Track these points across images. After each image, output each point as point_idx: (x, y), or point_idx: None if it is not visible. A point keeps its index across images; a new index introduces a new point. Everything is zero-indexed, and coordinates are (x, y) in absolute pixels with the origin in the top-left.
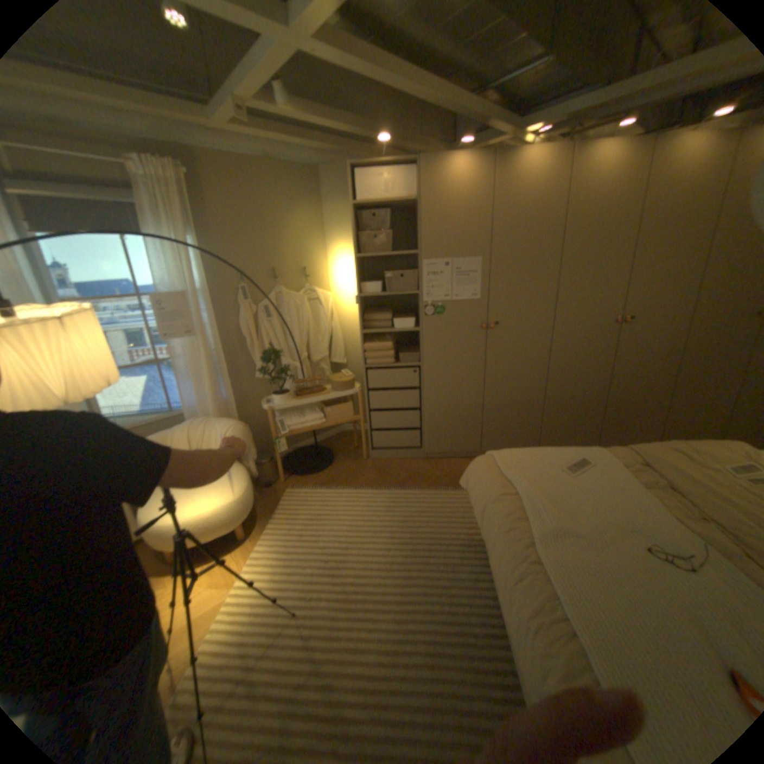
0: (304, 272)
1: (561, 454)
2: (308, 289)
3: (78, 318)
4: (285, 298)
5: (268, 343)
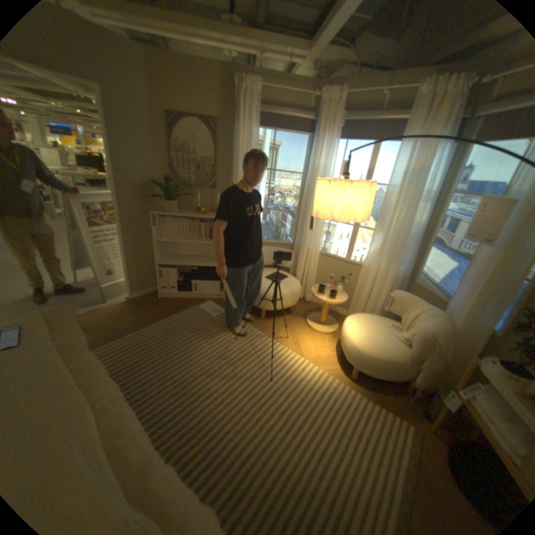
0: None
1: None
2: None
3: (340, 183)
4: None
5: None
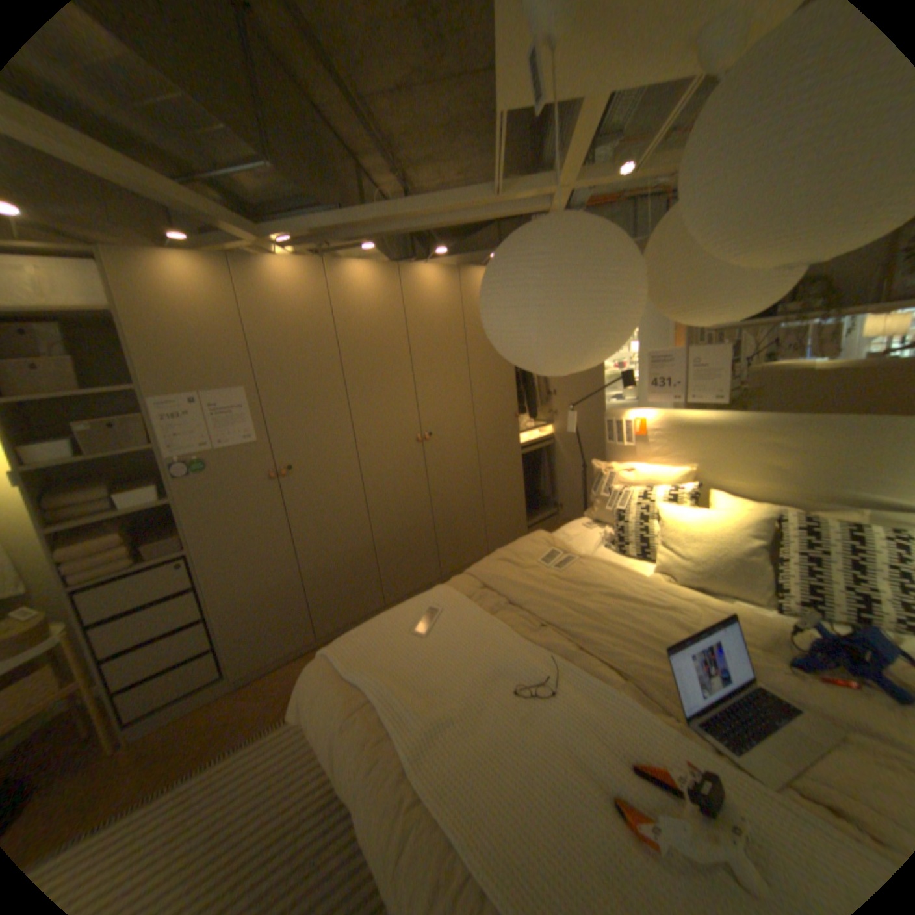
0: None
1: (406, 613)
2: None
3: None
4: None
5: None
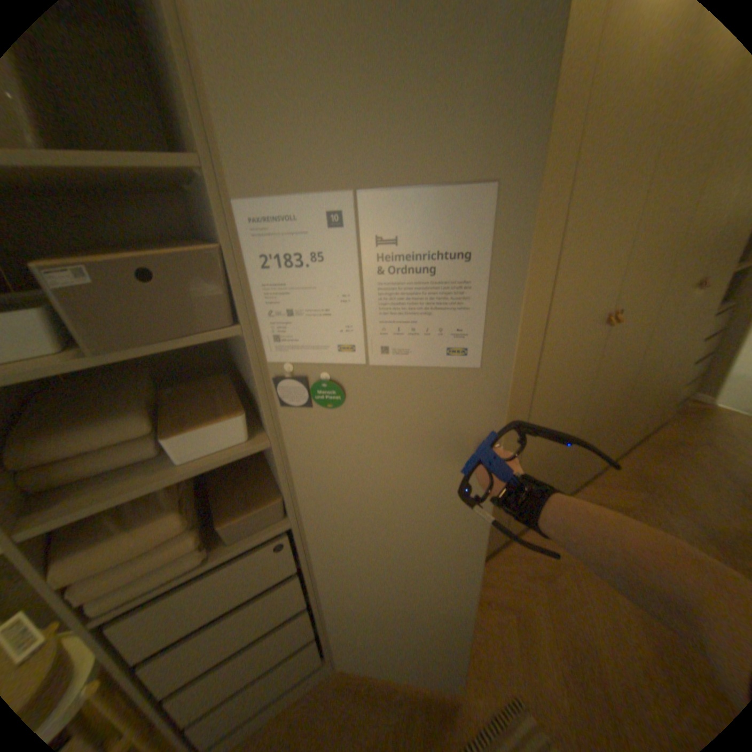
0: None
1: None
2: None
3: None
4: None
5: None
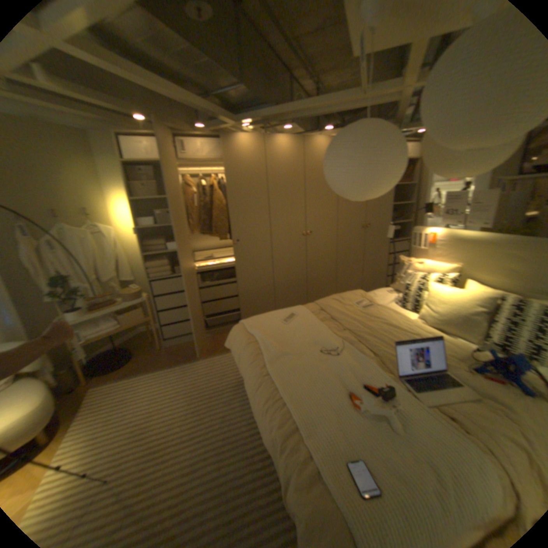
0: (83, 211)
1: (279, 313)
2: (88, 225)
3: None
4: (66, 233)
5: (52, 271)
